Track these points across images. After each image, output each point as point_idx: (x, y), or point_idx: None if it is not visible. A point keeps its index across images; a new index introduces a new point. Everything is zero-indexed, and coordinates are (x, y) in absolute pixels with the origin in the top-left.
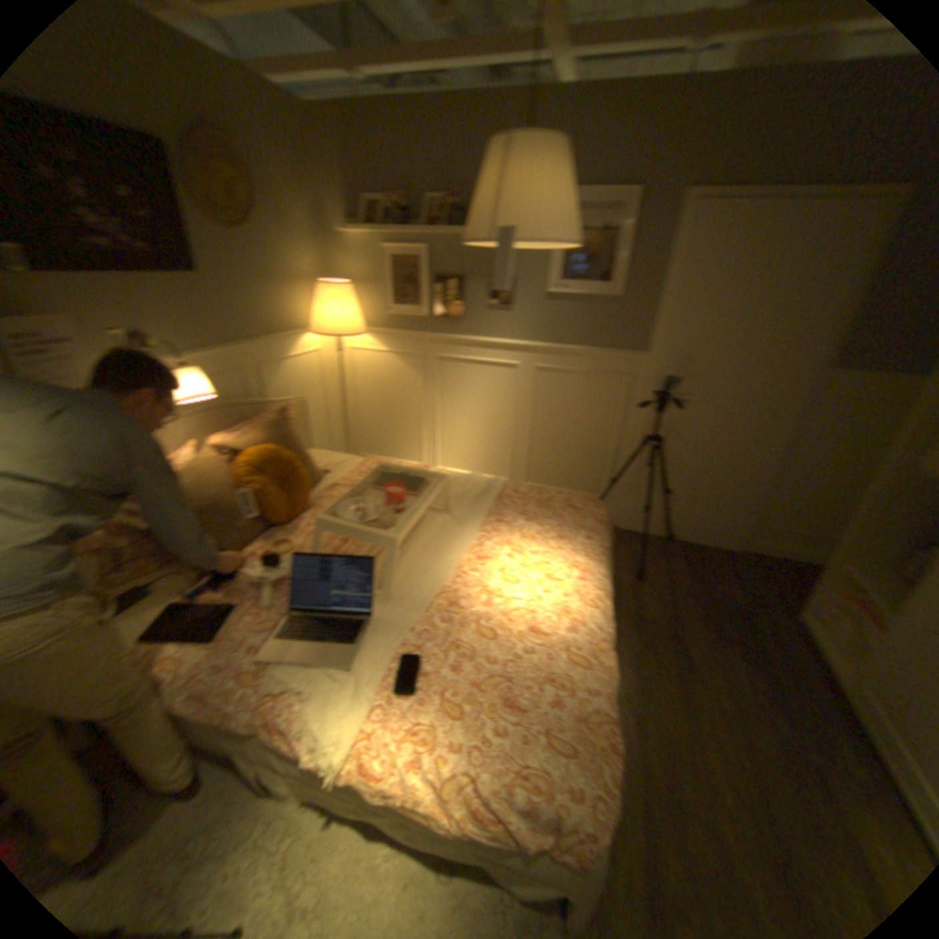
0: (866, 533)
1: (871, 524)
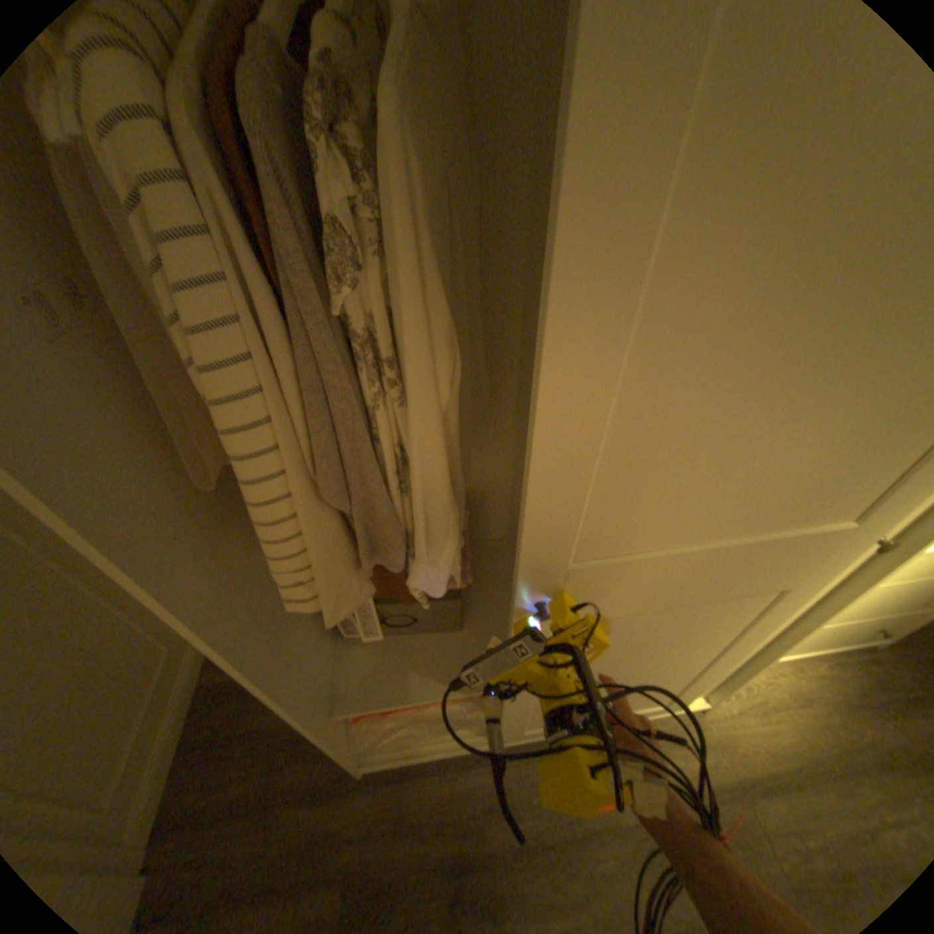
0: (325, 711)
1: (318, 703)
